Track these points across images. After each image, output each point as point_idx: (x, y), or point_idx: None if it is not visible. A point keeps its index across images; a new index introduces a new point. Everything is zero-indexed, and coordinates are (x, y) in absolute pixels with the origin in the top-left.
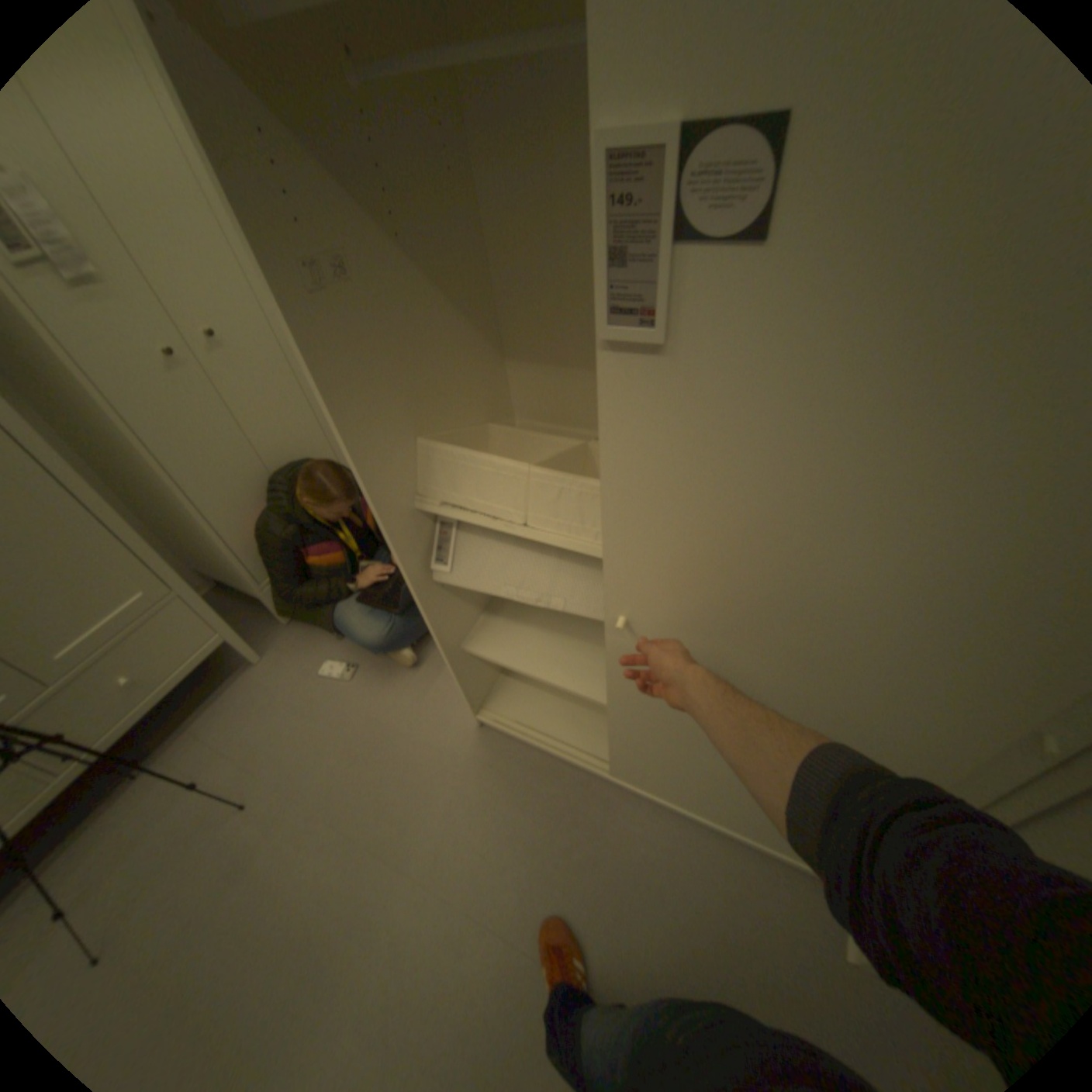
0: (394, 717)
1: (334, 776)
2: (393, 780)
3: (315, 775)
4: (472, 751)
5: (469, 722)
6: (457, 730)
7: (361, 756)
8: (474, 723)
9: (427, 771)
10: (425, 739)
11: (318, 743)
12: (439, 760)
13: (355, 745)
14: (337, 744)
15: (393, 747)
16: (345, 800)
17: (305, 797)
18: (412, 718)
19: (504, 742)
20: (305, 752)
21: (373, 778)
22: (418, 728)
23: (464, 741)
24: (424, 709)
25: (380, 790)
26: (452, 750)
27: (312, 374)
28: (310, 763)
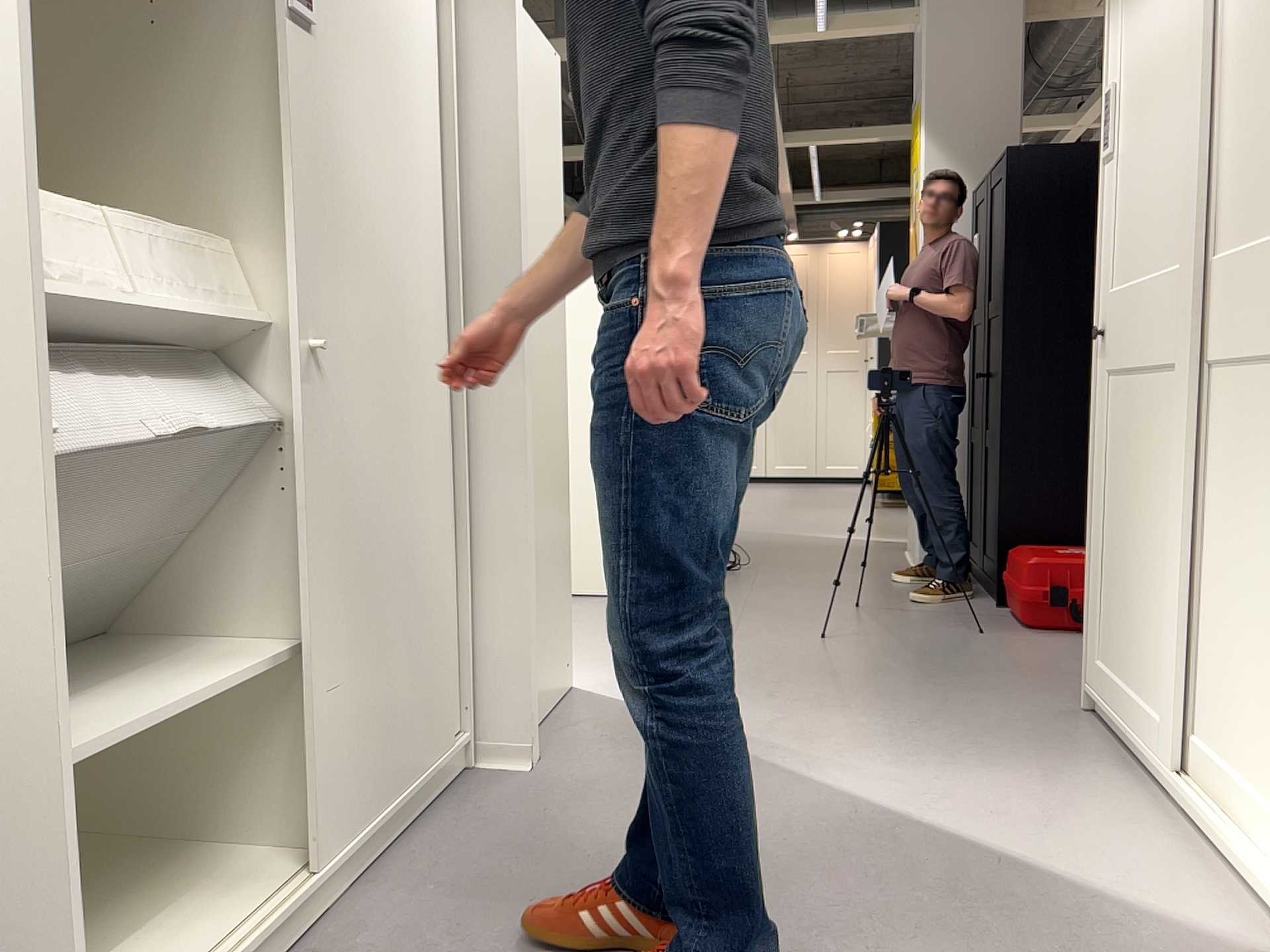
0: None
1: None
2: None
3: None
4: None
5: None
6: None
7: None
8: None
9: None
10: None
11: None
12: None
13: None
14: None
15: None
16: None
17: None
18: None
19: None
20: None
21: None
22: None
23: None
24: None
25: None
26: None
27: None
28: None
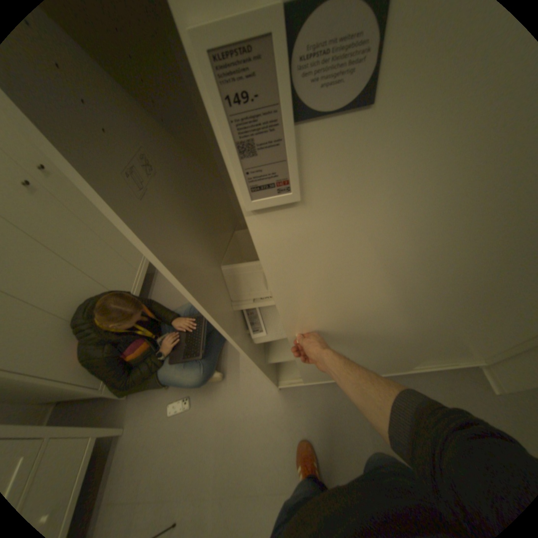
0: (230, 414)
1: (218, 469)
2: (253, 448)
3: (206, 476)
4: (284, 406)
5: (274, 392)
6: (269, 399)
7: (226, 447)
8: (278, 391)
9: (268, 431)
10: (255, 414)
11: (196, 456)
12: (271, 421)
13: (219, 443)
14: (207, 449)
15: (241, 430)
16: (234, 477)
17: (210, 492)
18: (240, 408)
19: (297, 390)
20: (191, 467)
21: (242, 455)
22: (248, 411)
23: (276, 402)
24: (243, 399)
25: (250, 459)
26: (274, 412)
27: (171, 270)
28: (199, 471)
